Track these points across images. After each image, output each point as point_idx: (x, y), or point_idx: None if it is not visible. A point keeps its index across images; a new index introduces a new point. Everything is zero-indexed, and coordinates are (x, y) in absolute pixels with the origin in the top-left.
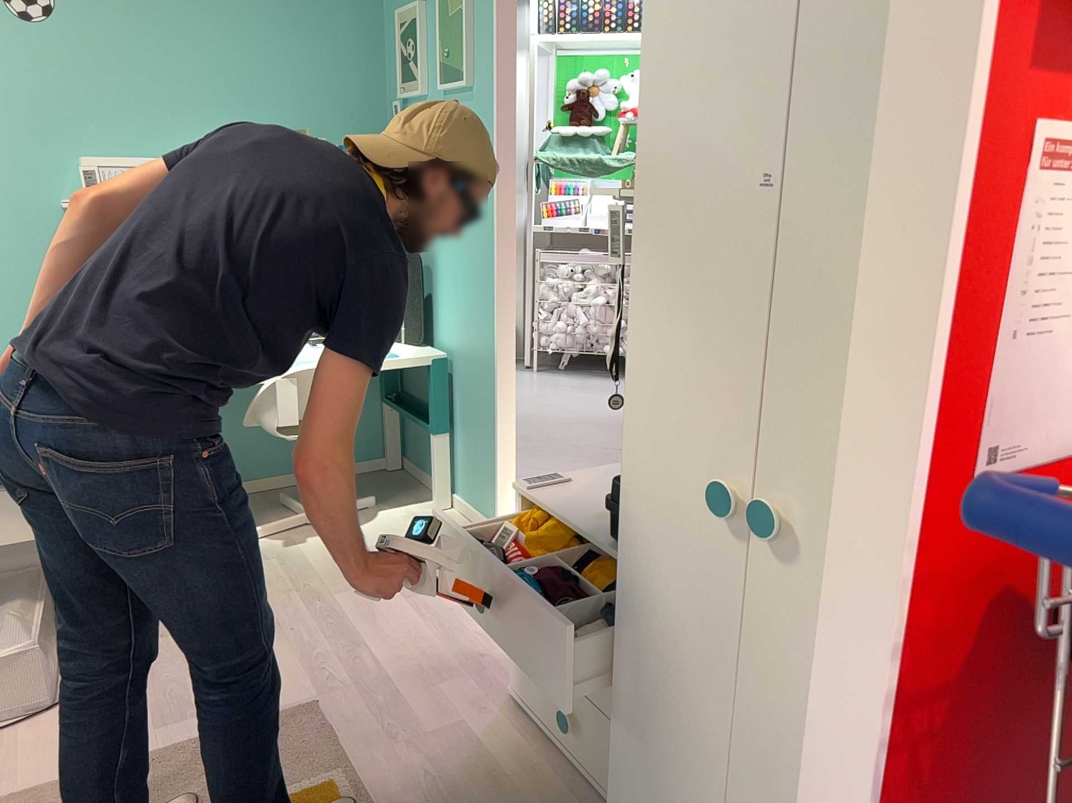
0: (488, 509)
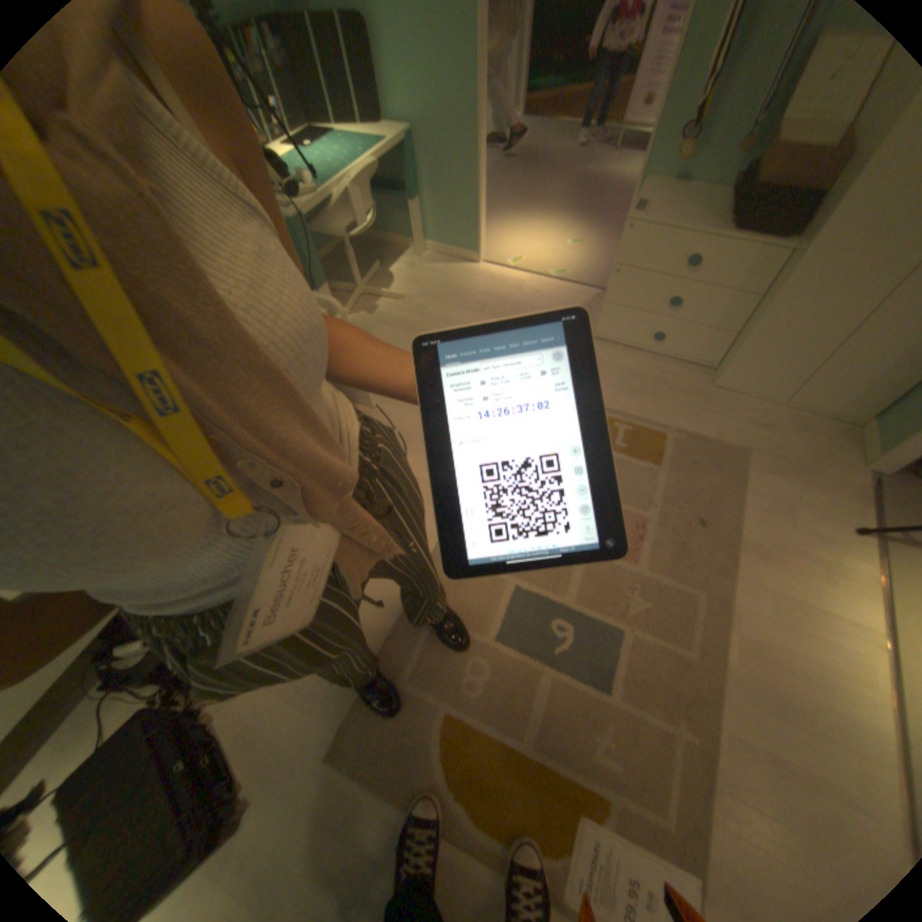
0: (465, 243)
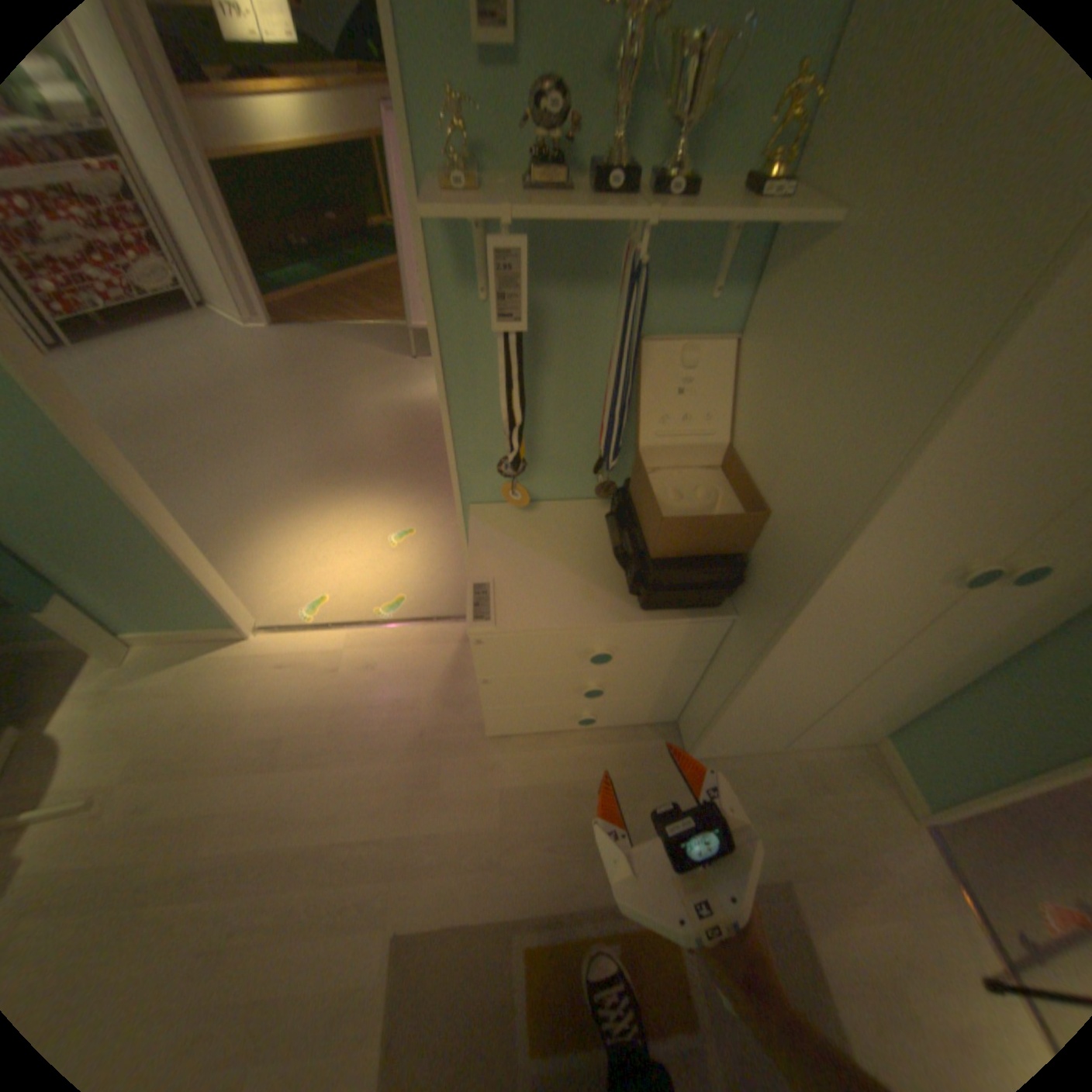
0: (205, 621)
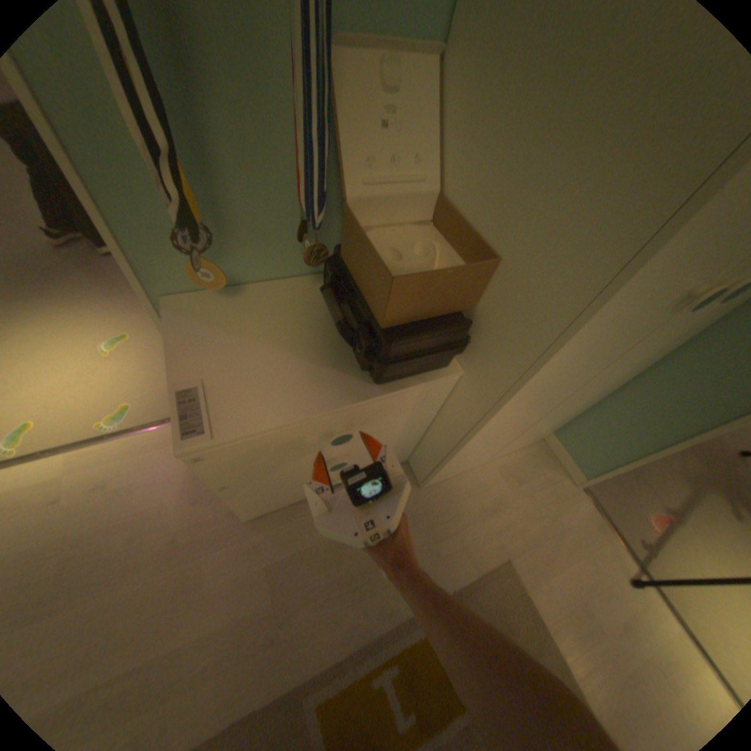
0: None
